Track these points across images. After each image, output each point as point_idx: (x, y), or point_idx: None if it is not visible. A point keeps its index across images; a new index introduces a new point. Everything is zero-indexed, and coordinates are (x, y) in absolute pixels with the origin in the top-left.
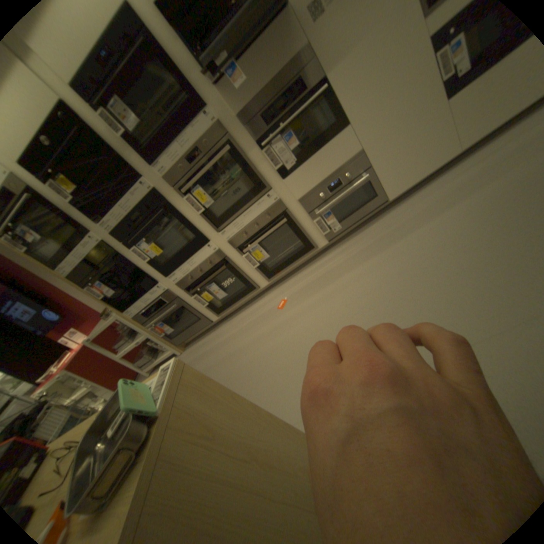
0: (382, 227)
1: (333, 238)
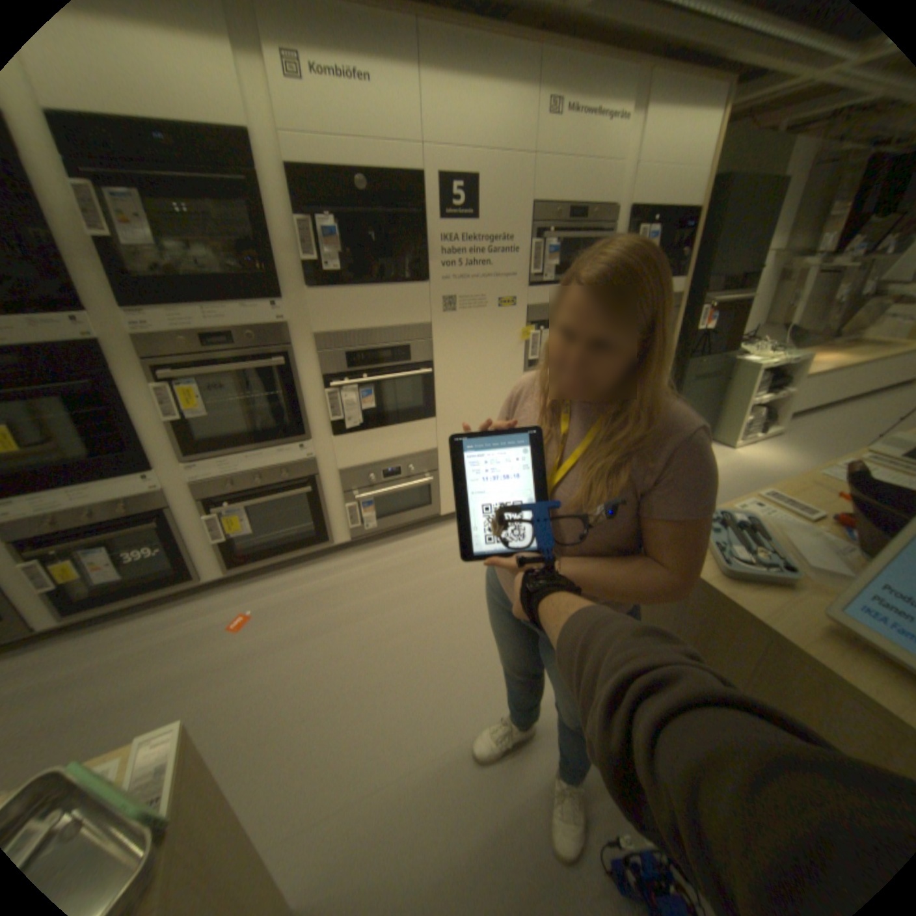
0: (423, 545)
1: (357, 537)
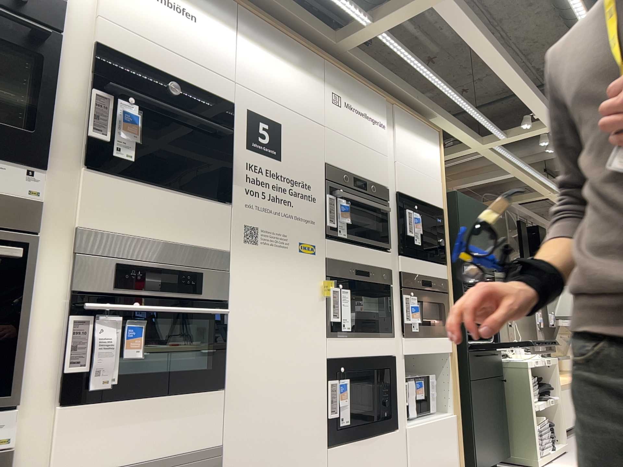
0: None
1: None
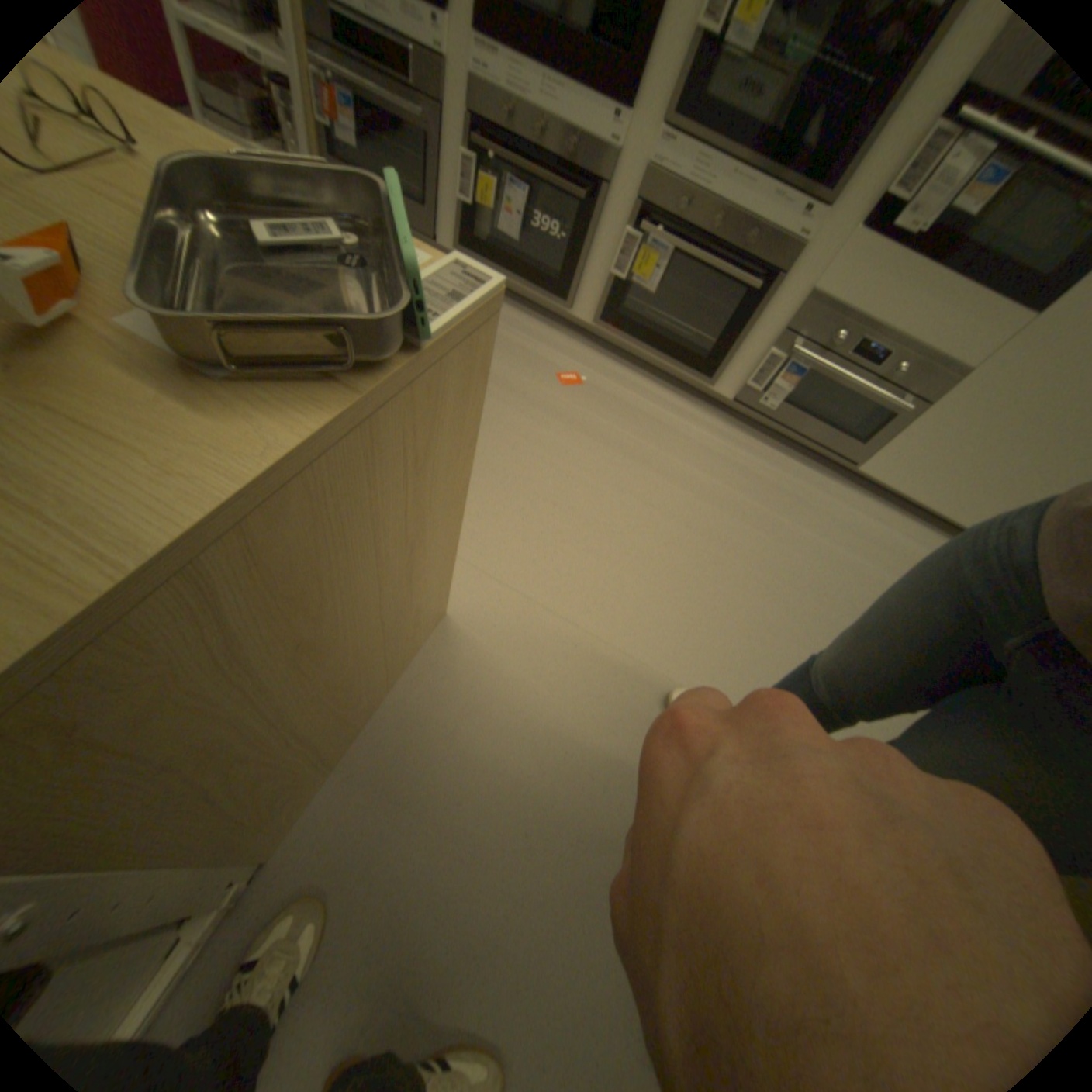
0: (801, 478)
1: (741, 401)
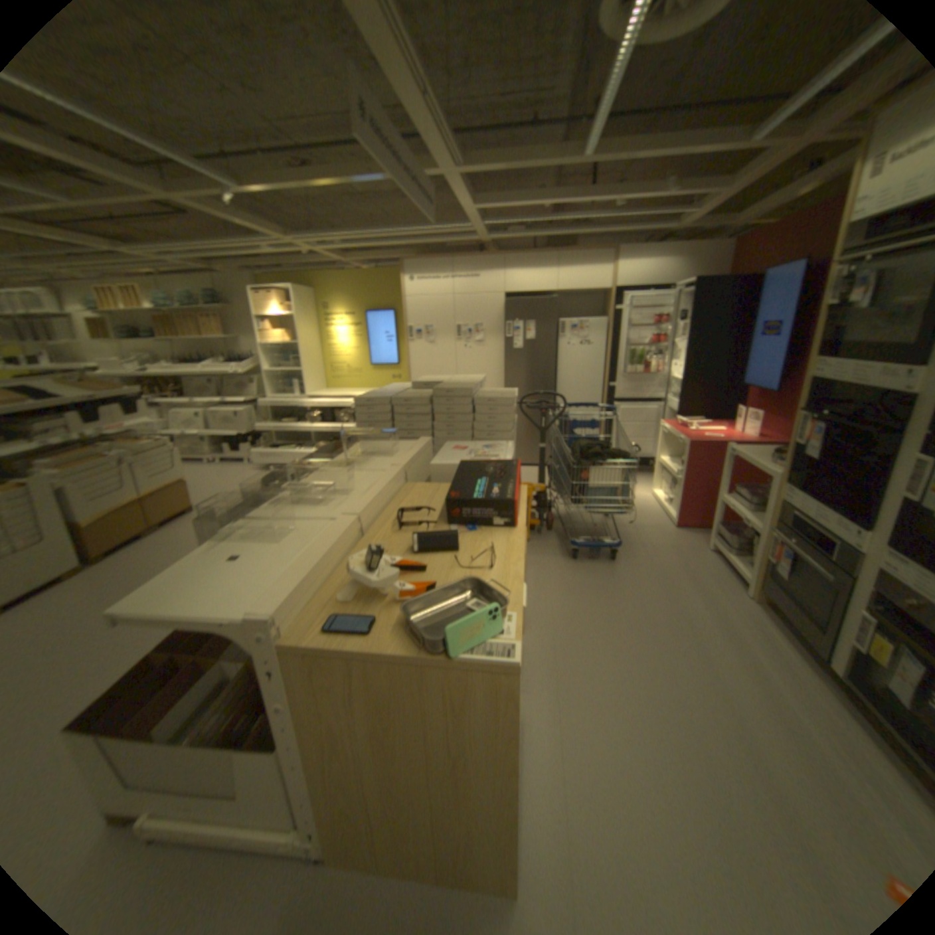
0: None
1: None
